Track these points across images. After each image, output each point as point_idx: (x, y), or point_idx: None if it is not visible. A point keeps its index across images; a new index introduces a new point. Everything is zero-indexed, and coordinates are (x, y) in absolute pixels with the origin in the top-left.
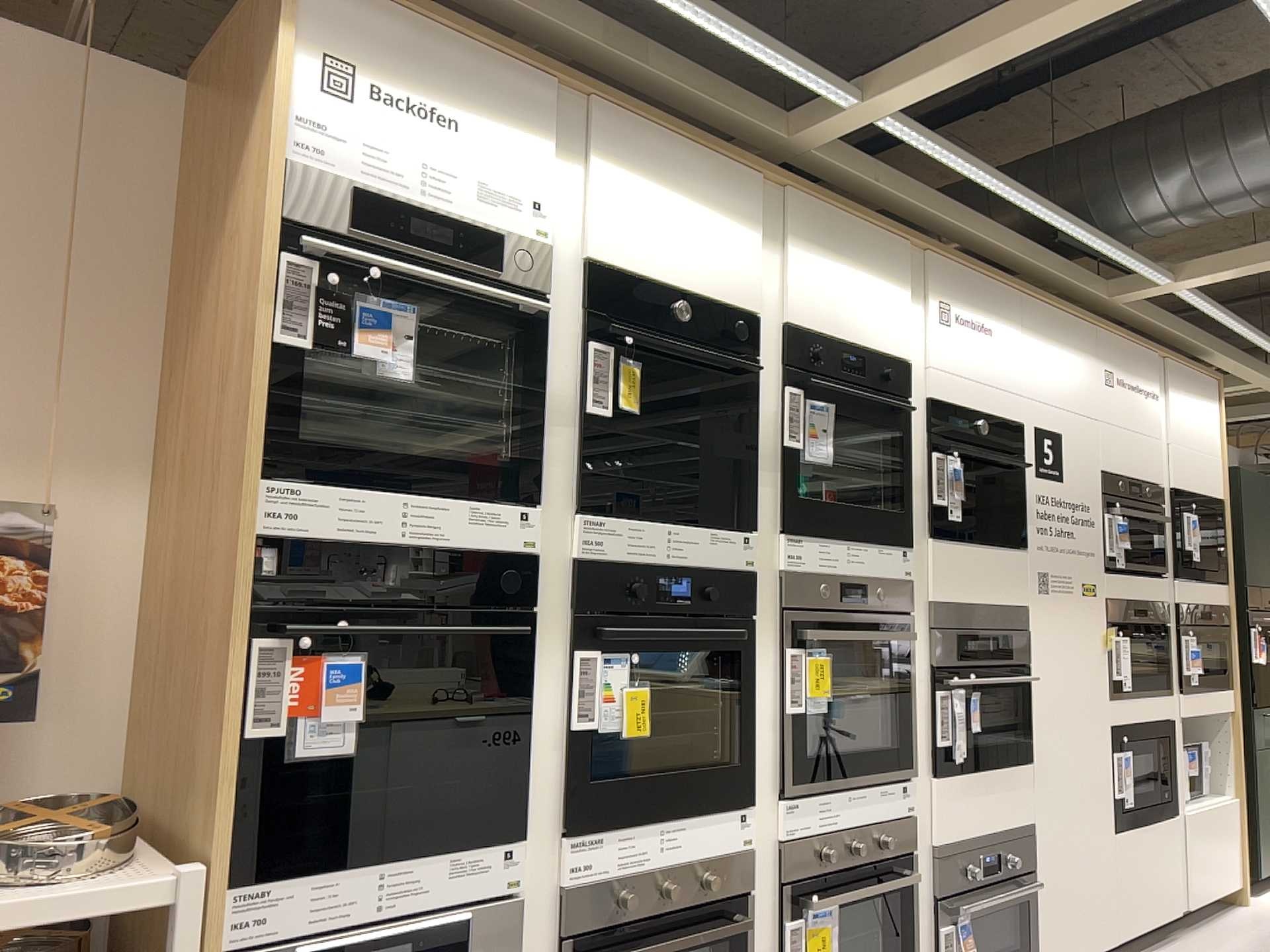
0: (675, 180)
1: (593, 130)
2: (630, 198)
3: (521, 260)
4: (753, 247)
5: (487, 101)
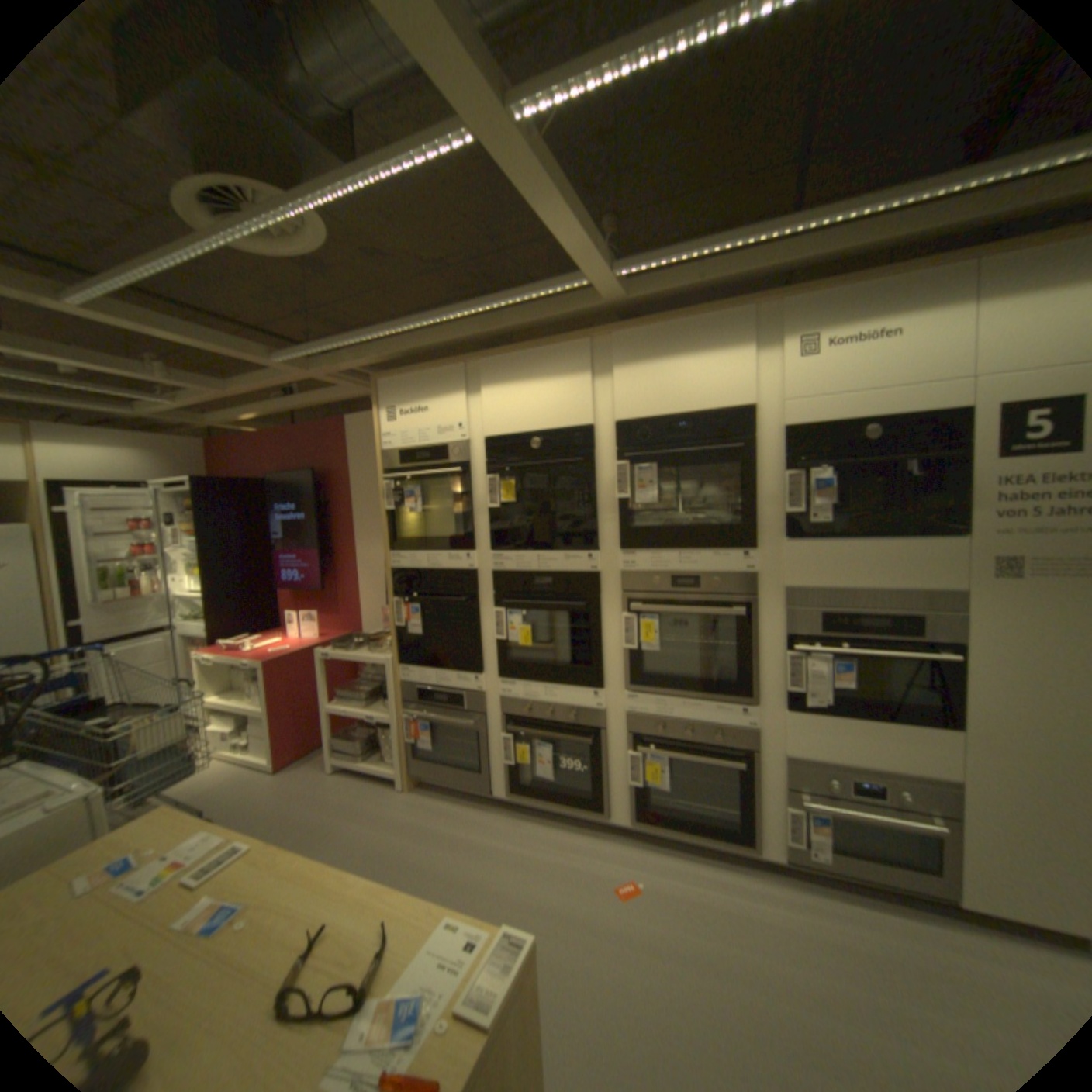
0: (526, 369)
1: (479, 368)
2: (499, 394)
3: (450, 450)
4: (586, 380)
5: (429, 387)
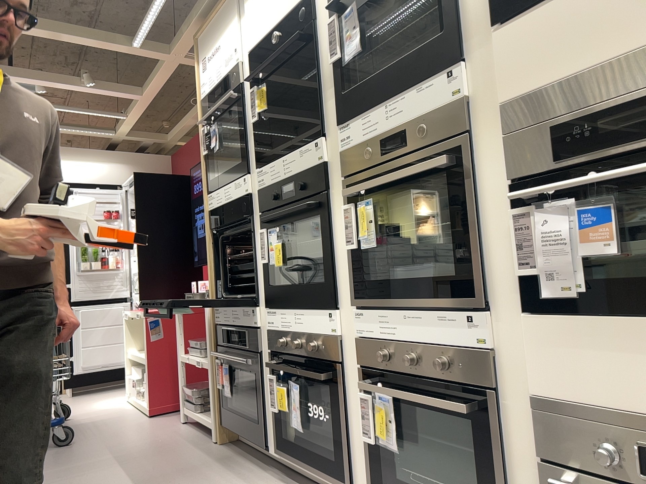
0: None
1: None
2: (254, 3)
3: (231, 77)
4: None
5: (220, 25)
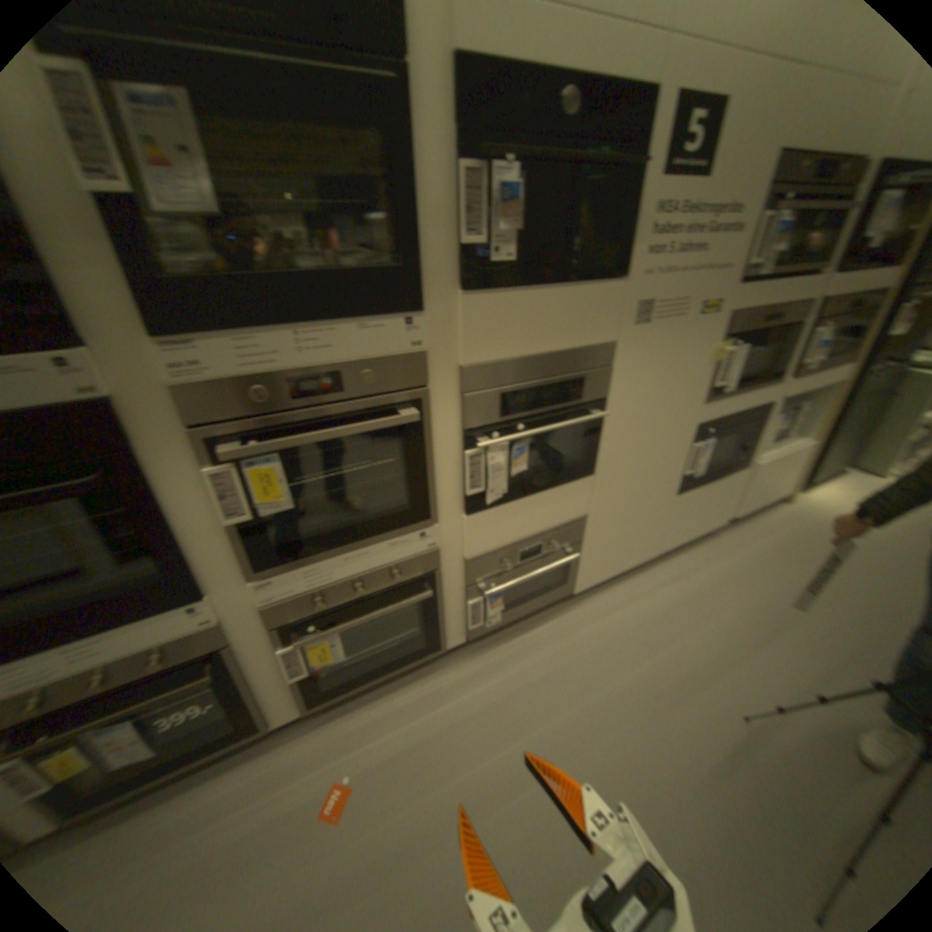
0: None
1: None
2: None
3: None
4: None
5: None
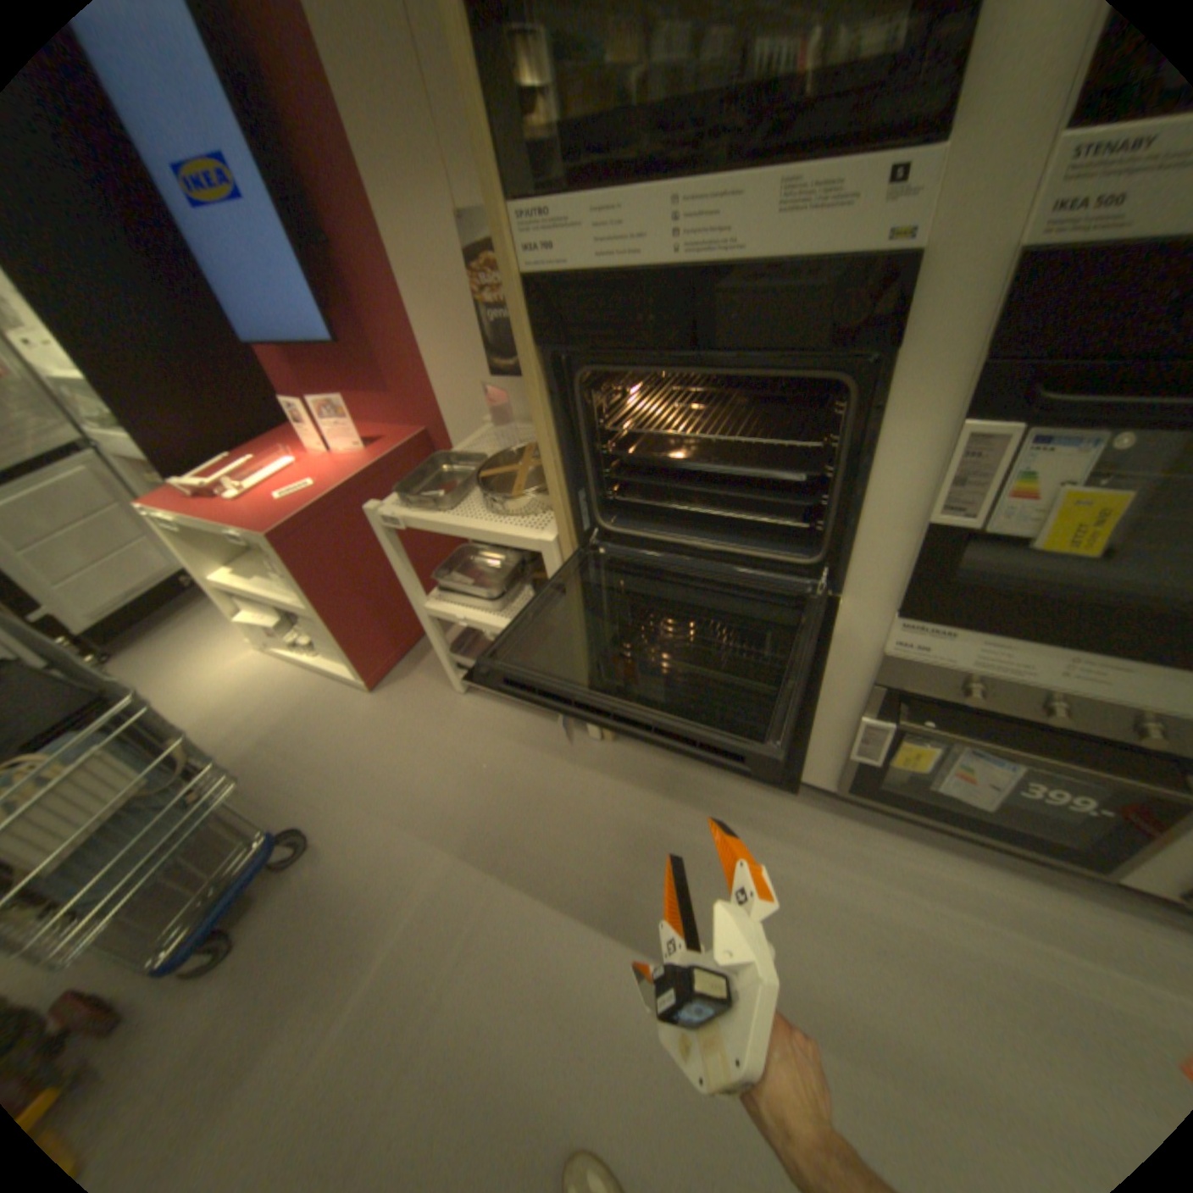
0: None
1: None
2: None
3: None
4: None
5: None
